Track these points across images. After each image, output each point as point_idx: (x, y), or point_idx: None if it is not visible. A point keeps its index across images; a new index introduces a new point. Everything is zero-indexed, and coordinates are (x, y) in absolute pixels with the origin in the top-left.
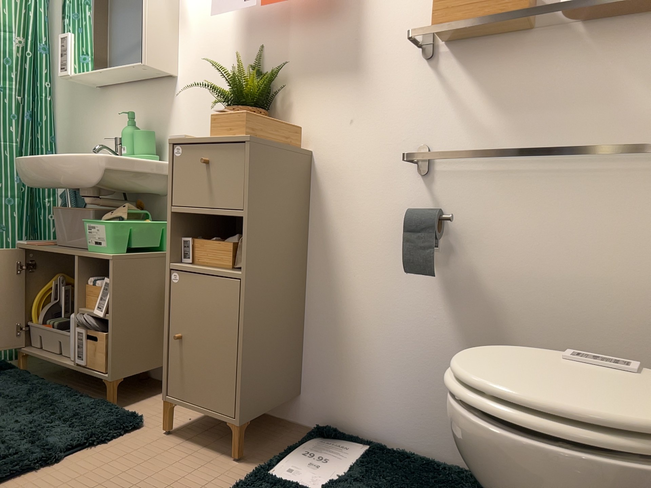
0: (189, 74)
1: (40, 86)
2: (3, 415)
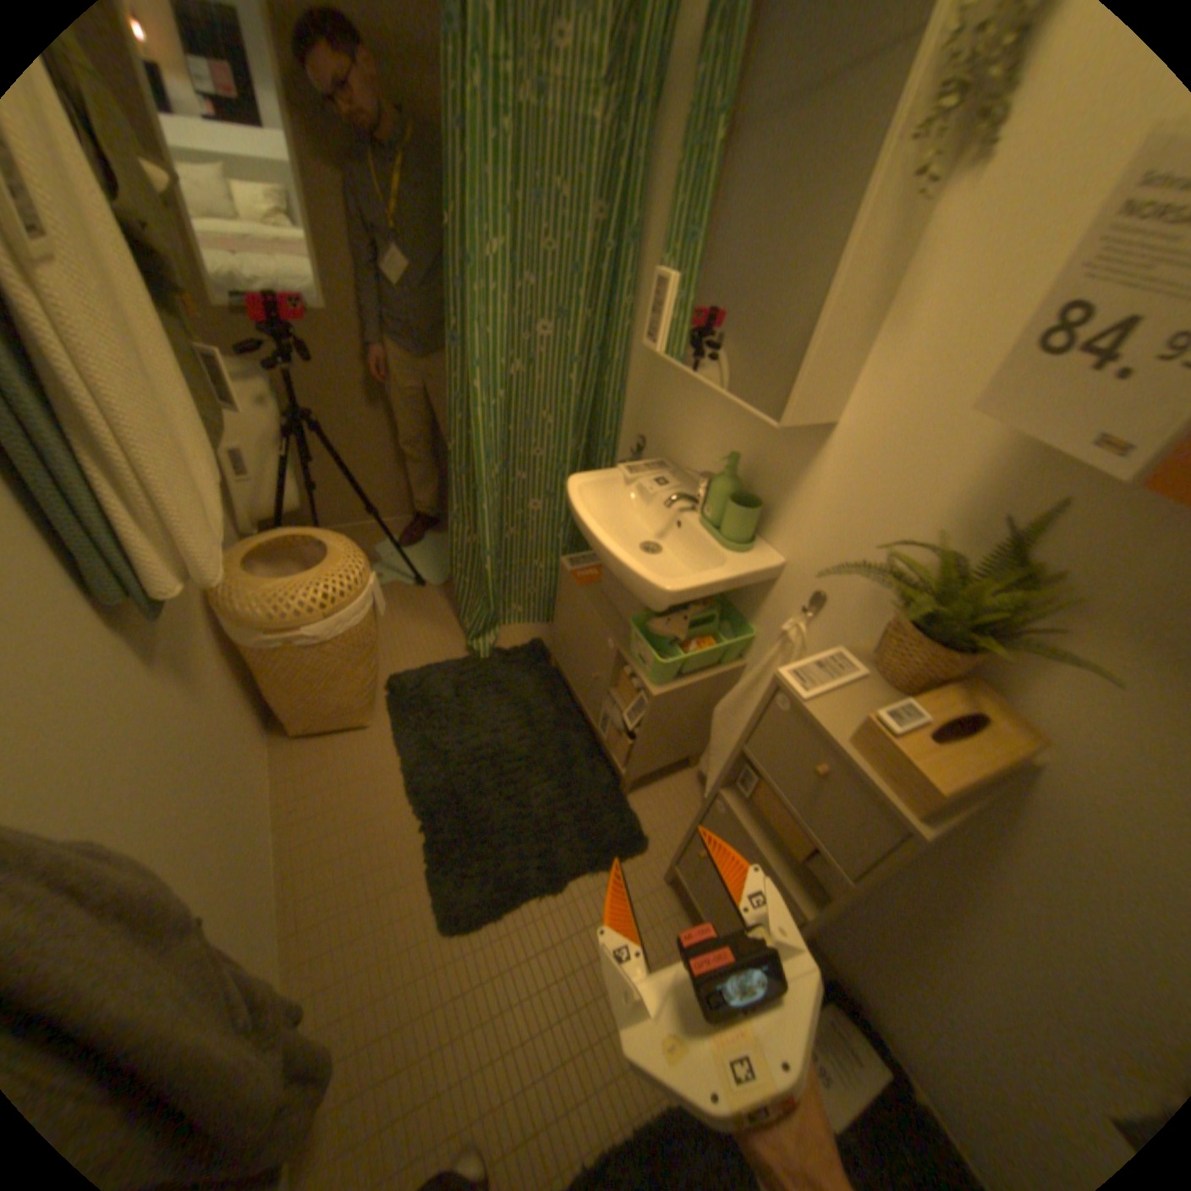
0: (864, 434)
1: (619, 284)
2: (529, 777)
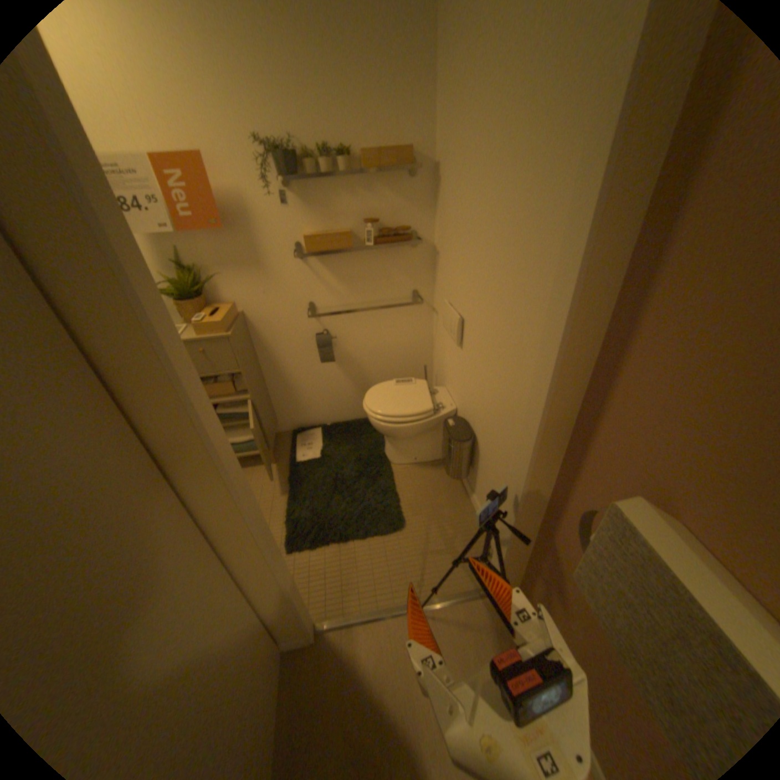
0: None
1: None
2: None
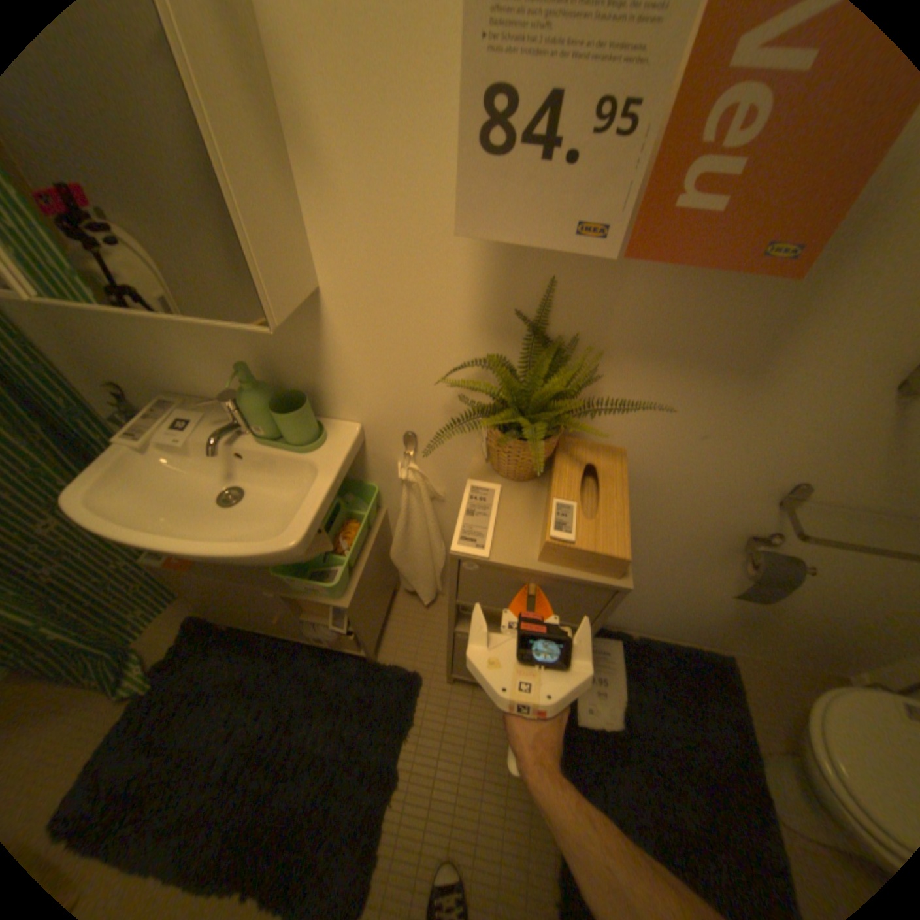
0: (351, 288)
1: None
2: (292, 739)
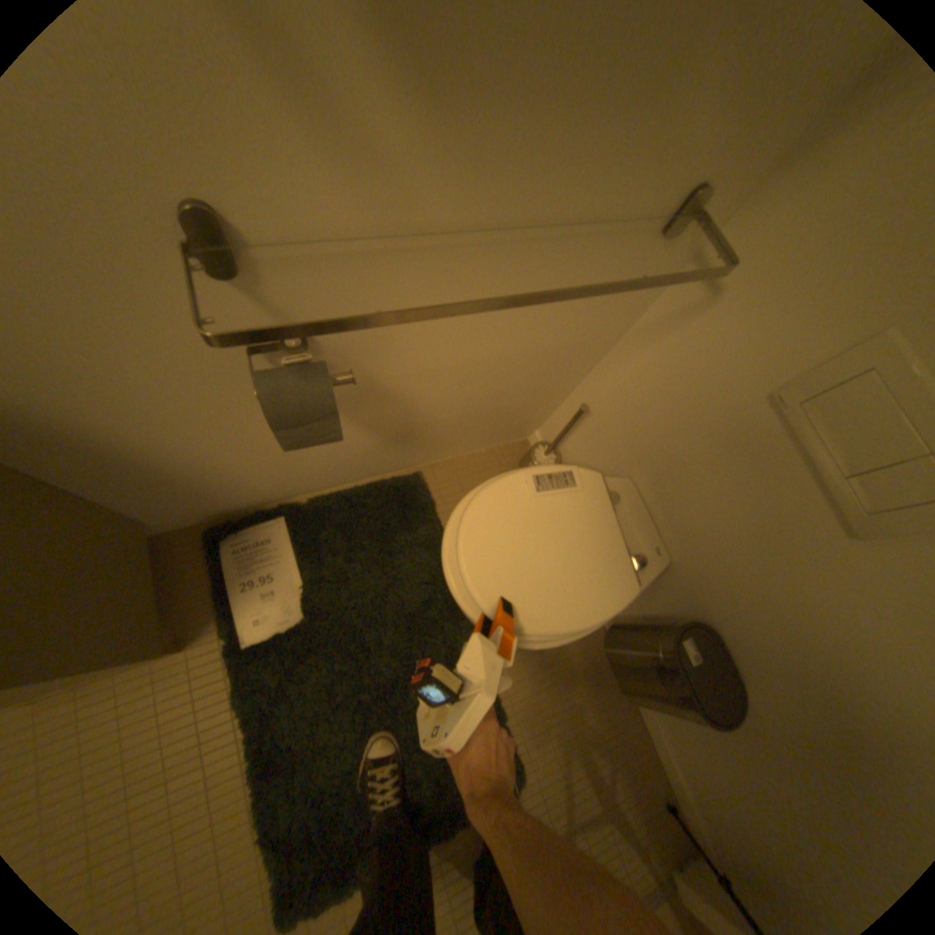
0: None
1: None
2: None
